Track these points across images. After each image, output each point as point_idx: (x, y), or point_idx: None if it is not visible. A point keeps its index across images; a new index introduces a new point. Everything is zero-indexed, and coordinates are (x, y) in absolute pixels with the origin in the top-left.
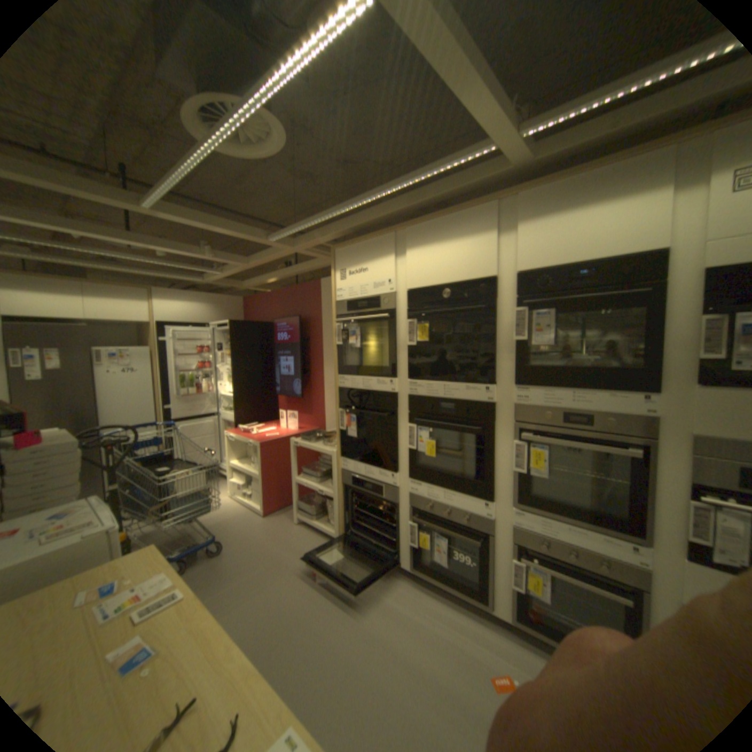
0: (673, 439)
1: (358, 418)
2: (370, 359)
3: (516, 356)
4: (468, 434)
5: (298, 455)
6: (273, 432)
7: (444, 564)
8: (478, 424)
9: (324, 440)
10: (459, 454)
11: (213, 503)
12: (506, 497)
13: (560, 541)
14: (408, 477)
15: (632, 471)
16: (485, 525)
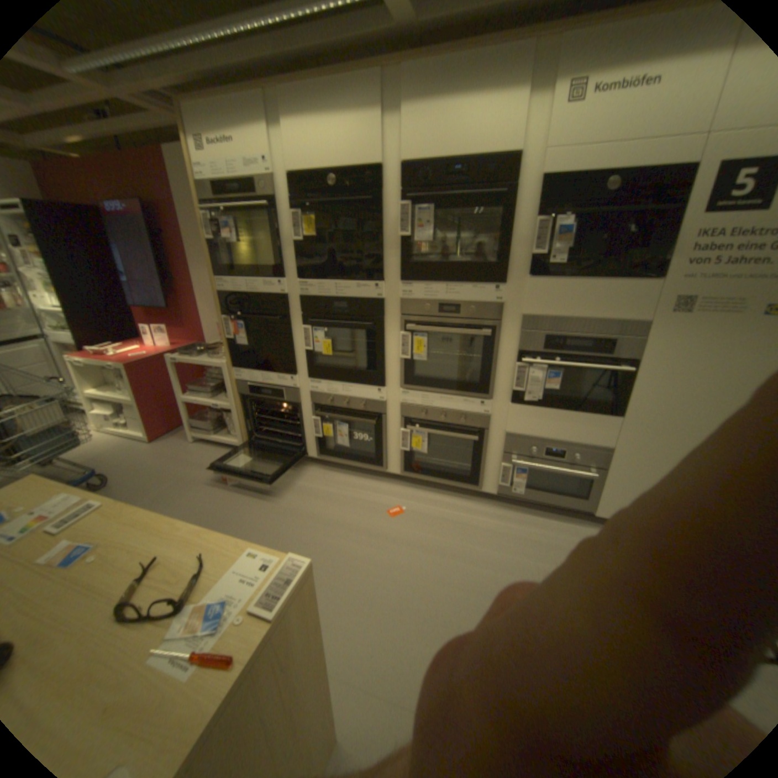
0: (510, 321)
1: (247, 326)
2: (251, 258)
3: (401, 254)
4: (361, 331)
5: (176, 374)
6: (137, 352)
7: (346, 445)
8: (370, 321)
9: (208, 353)
10: (354, 351)
11: (73, 441)
12: (394, 382)
13: (433, 408)
14: (307, 378)
15: (483, 348)
16: (378, 408)
